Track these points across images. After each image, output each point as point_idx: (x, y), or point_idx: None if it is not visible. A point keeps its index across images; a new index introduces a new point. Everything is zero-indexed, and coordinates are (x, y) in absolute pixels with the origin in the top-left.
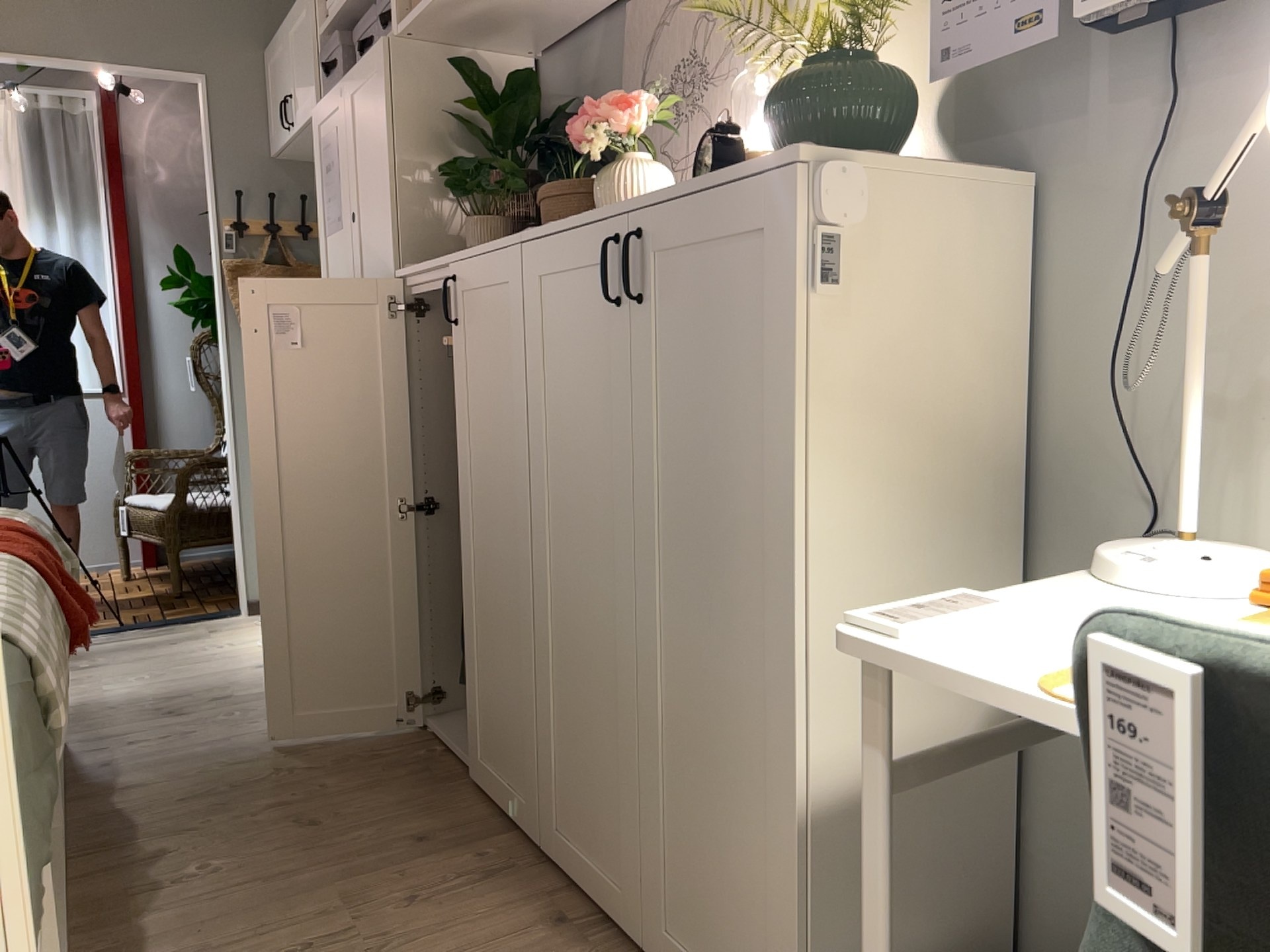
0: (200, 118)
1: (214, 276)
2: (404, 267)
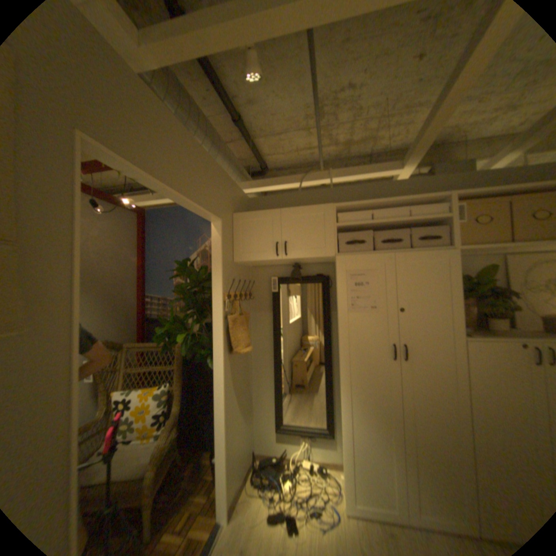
0: (212, 240)
1: (214, 324)
2: (476, 338)
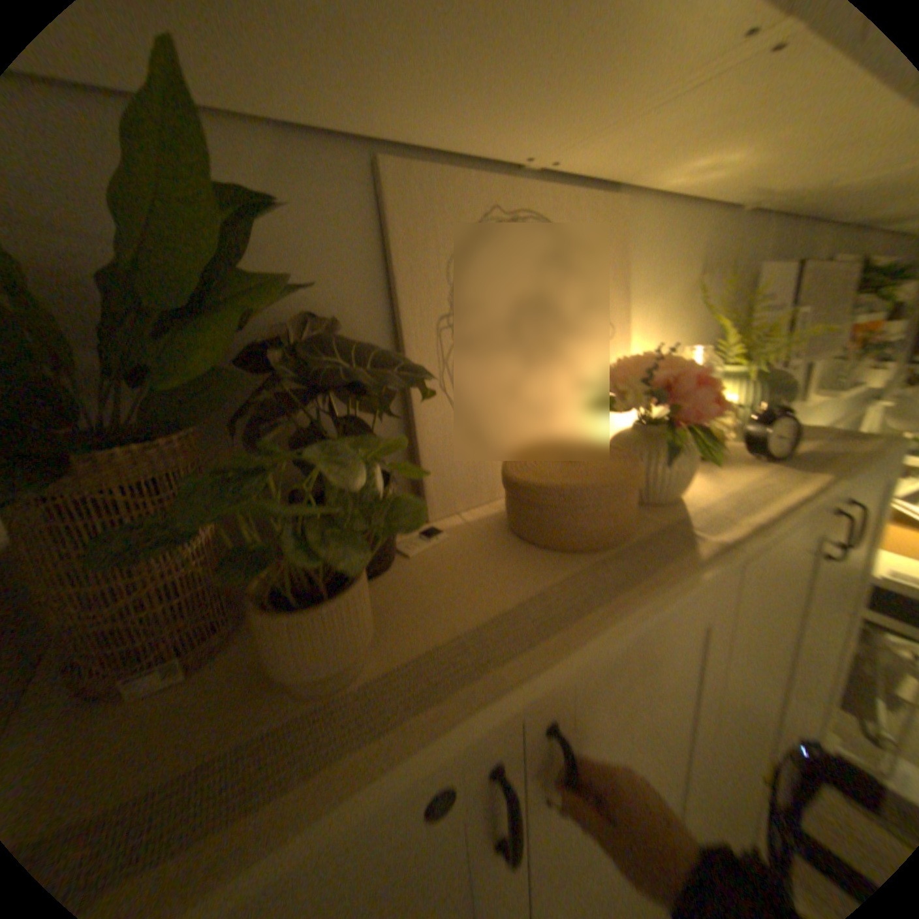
0: None
1: None
2: None
